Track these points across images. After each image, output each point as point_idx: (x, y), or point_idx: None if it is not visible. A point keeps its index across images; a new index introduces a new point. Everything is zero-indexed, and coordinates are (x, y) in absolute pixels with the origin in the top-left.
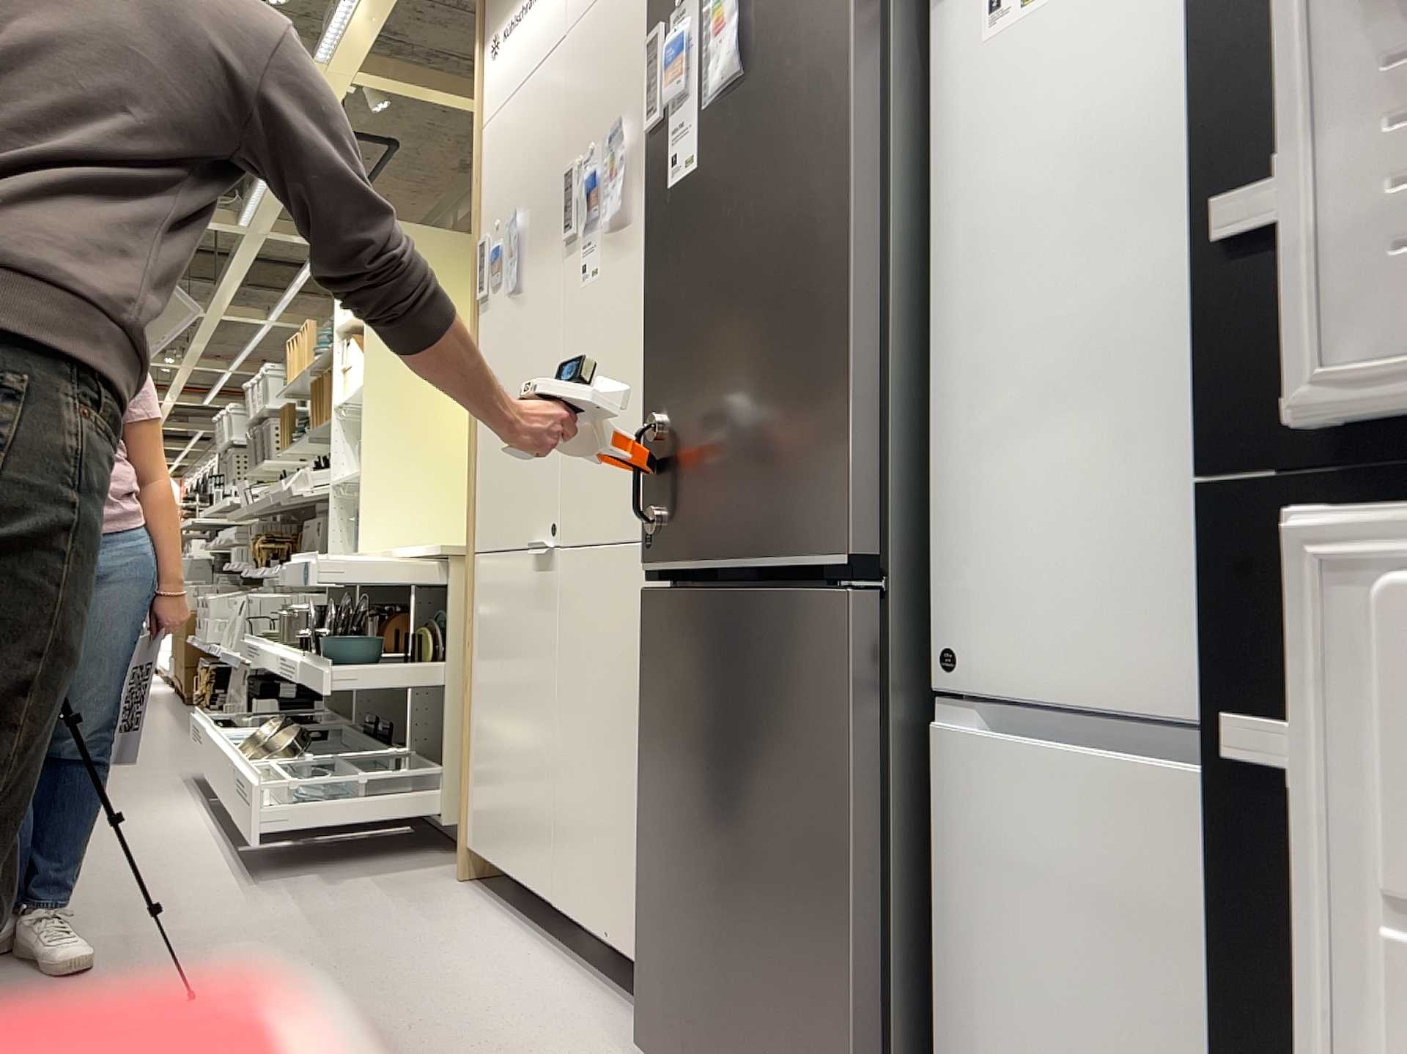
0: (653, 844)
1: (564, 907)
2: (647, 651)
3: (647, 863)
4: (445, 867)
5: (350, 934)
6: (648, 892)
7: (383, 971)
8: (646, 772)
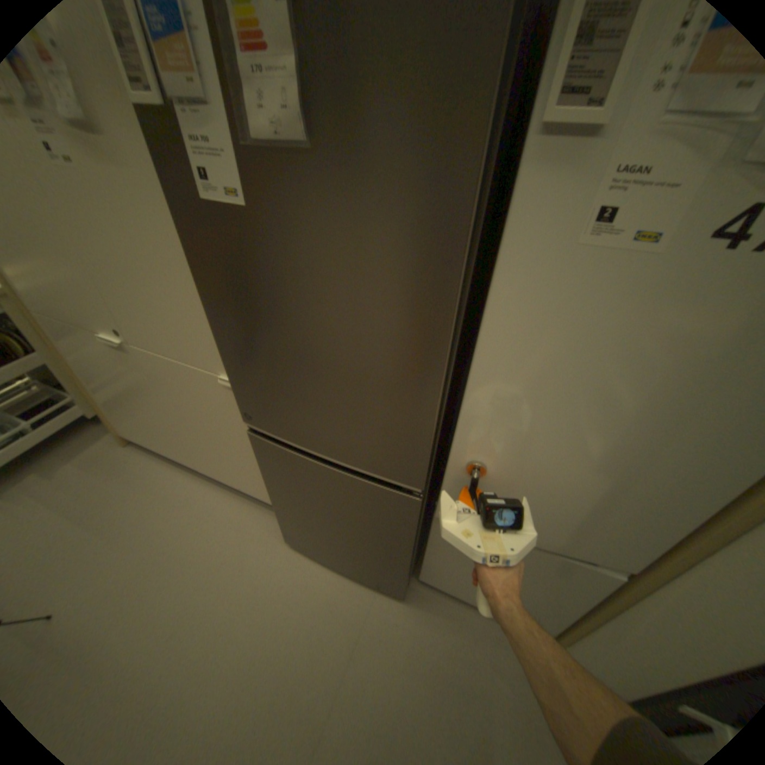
0: (283, 506)
1: (207, 473)
2: (260, 453)
3: (279, 507)
4: (106, 437)
5: (96, 515)
6: (281, 512)
7: (136, 535)
8: (271, 487)
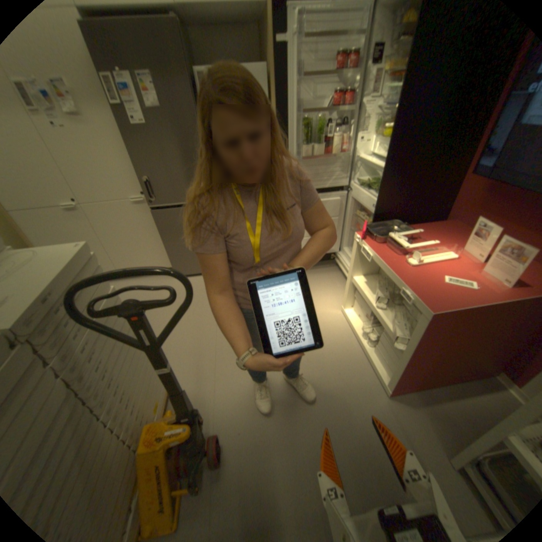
0: (171, 248)
1: None
2: (158, 221)
3: (169, 252)
4: None
5: None
6: (171, 256)
7: None
8: (164, 239)
